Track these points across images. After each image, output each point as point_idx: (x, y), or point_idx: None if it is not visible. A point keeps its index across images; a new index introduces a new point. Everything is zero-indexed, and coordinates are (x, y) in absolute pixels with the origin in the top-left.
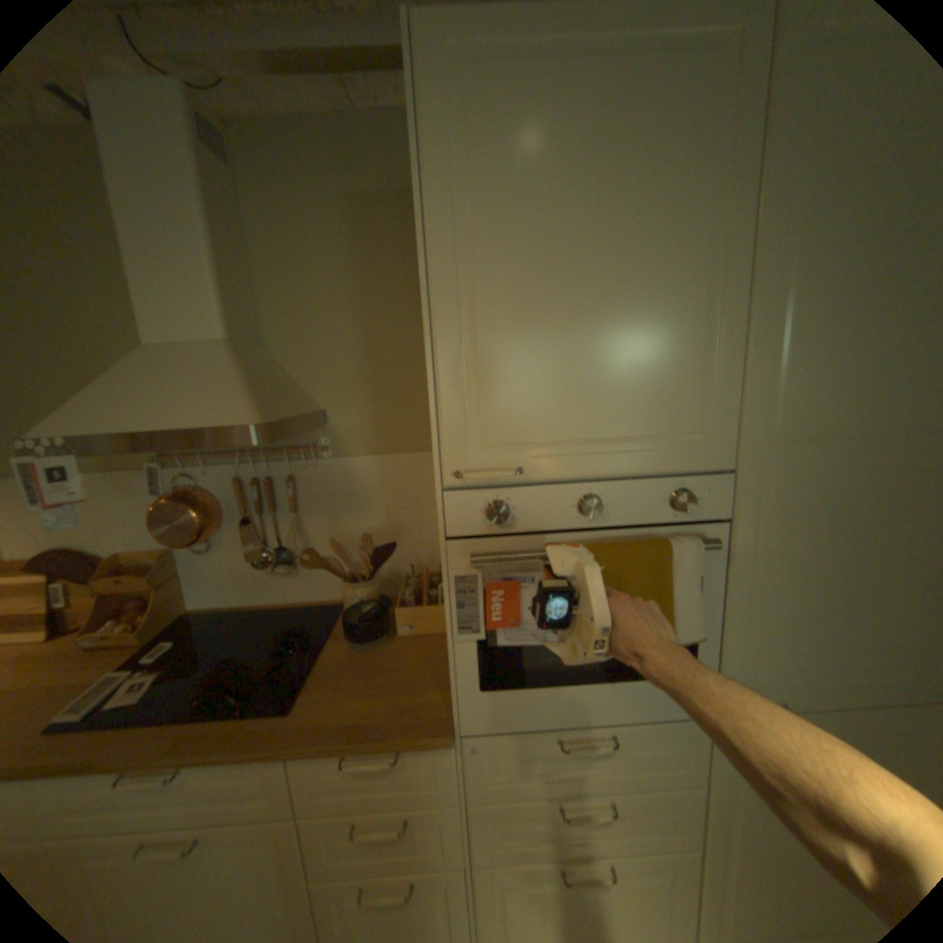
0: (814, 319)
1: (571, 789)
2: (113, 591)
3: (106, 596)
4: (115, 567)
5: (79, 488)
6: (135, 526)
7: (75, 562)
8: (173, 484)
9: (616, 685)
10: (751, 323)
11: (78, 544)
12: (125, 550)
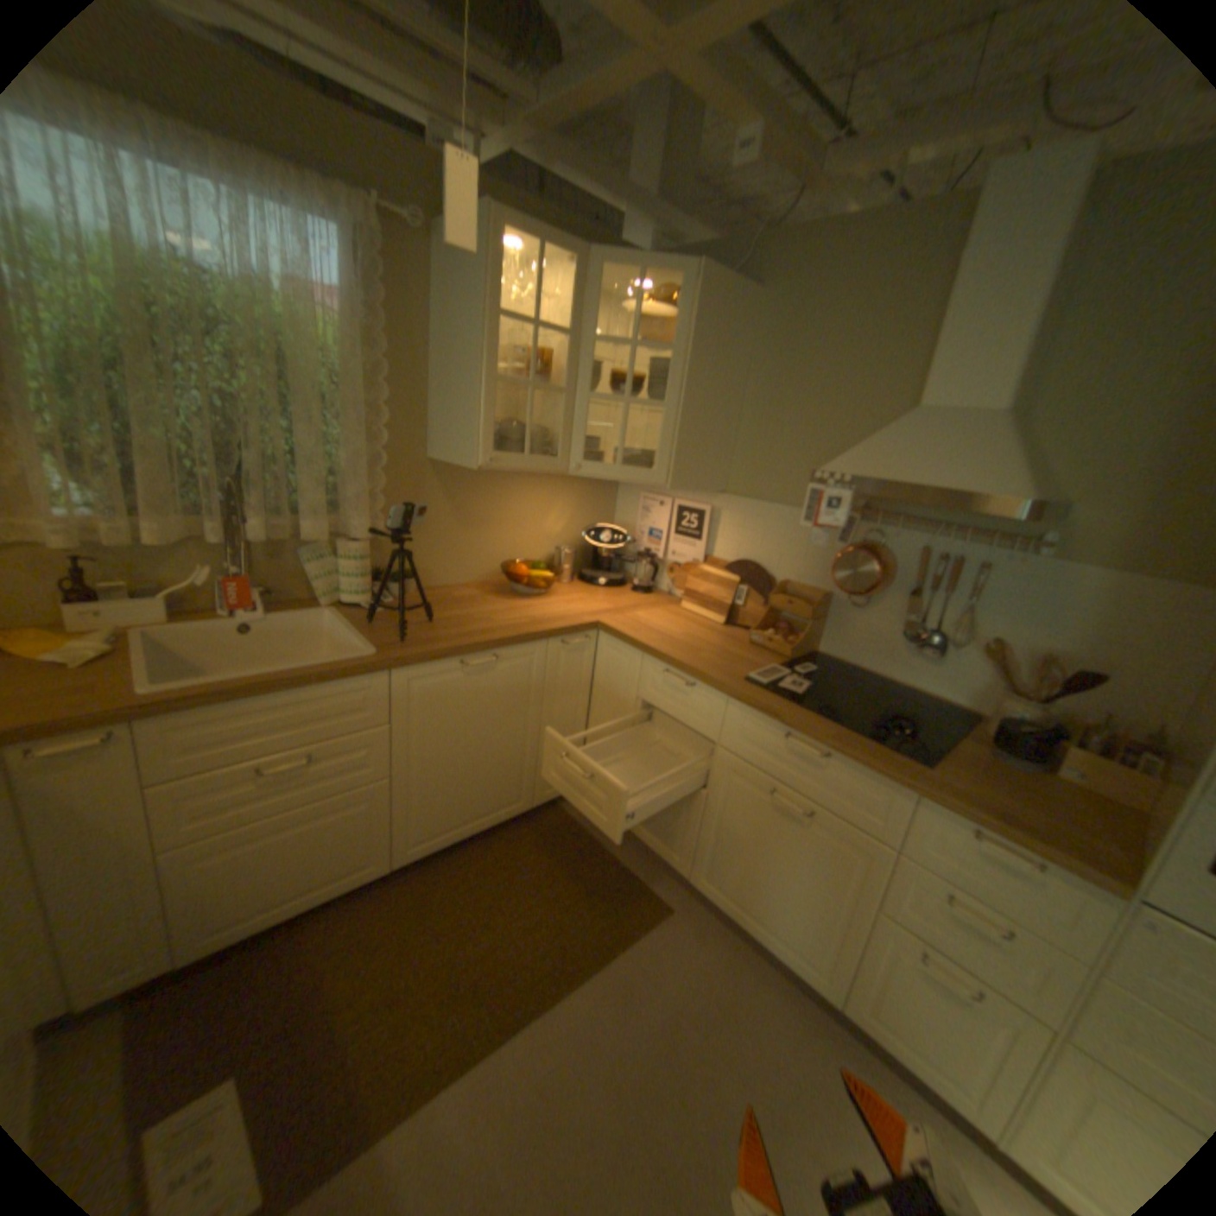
0: None
1: None
2: (781, 609)
3: (772, 611)
4: (783, 592)
5: (785, 520)
6: (812, 564)
7: (759, 577)
8: (863, 538)
9: None
10: None
11: (764, 564)
12: (794, 581)
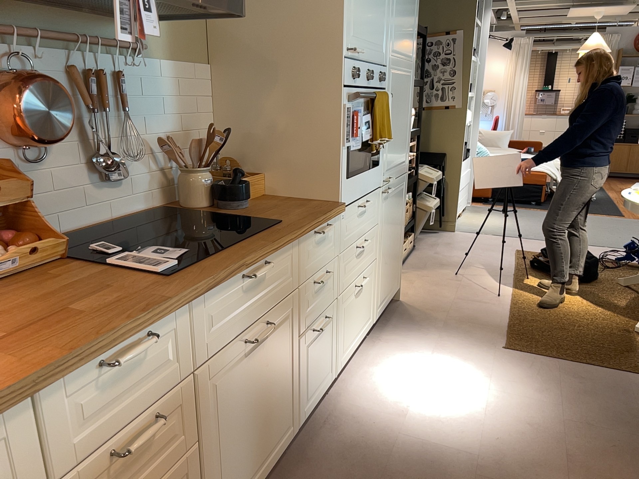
0: (398, 9)
1: (359, 233)
2: None
3: None
4: None
5: None
6: None
7: None
8: (6, 65)
9: (368, 171)
10: (391, 5)
11: None
12: None
